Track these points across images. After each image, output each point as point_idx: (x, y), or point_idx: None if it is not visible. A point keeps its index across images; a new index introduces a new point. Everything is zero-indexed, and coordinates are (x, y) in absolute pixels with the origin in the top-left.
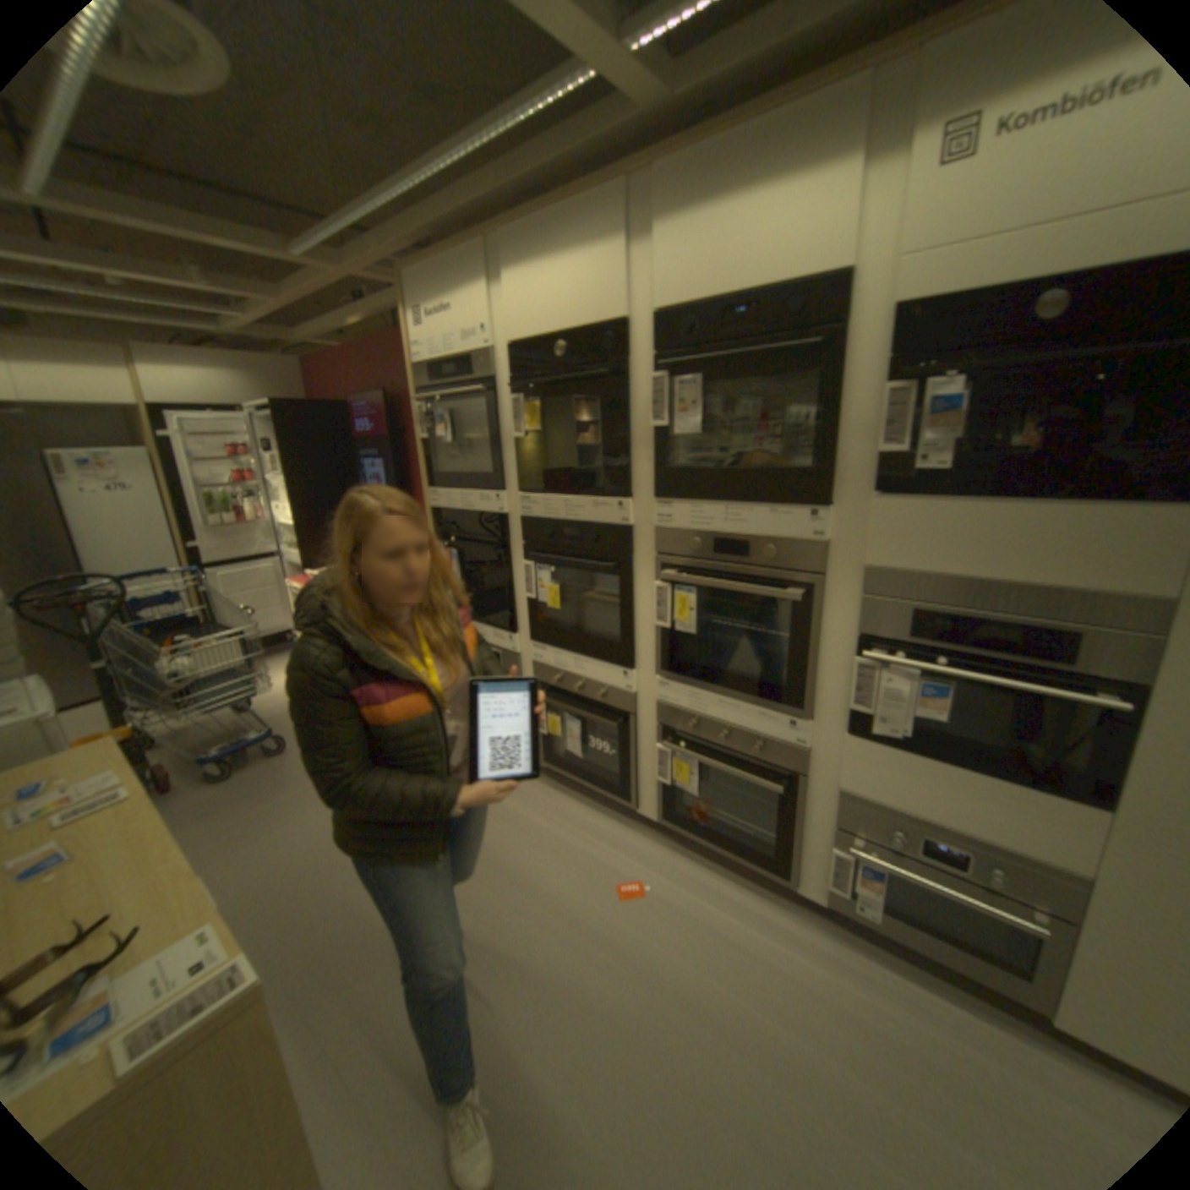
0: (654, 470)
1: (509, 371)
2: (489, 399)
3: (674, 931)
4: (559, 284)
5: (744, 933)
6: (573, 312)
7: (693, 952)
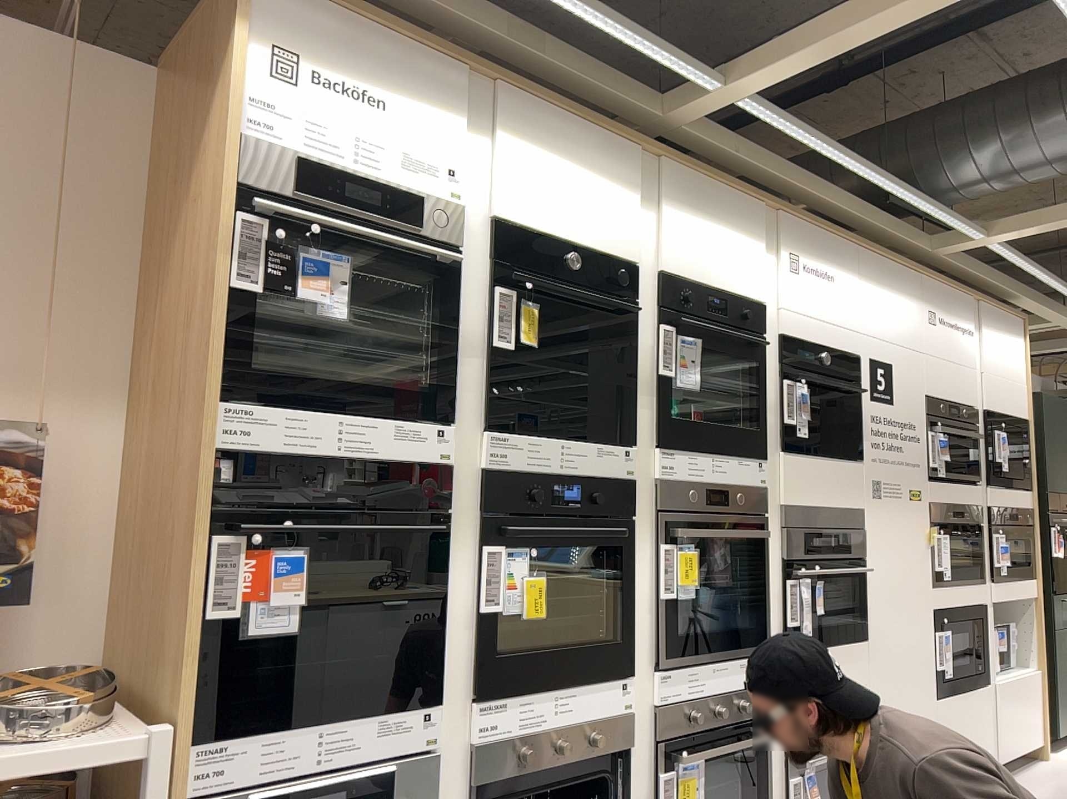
0: (653, 414)
1: (491, 253)
2: (455, 276)
3: None
4: (578, 198)
5: None
6: (591, 233)
7: None
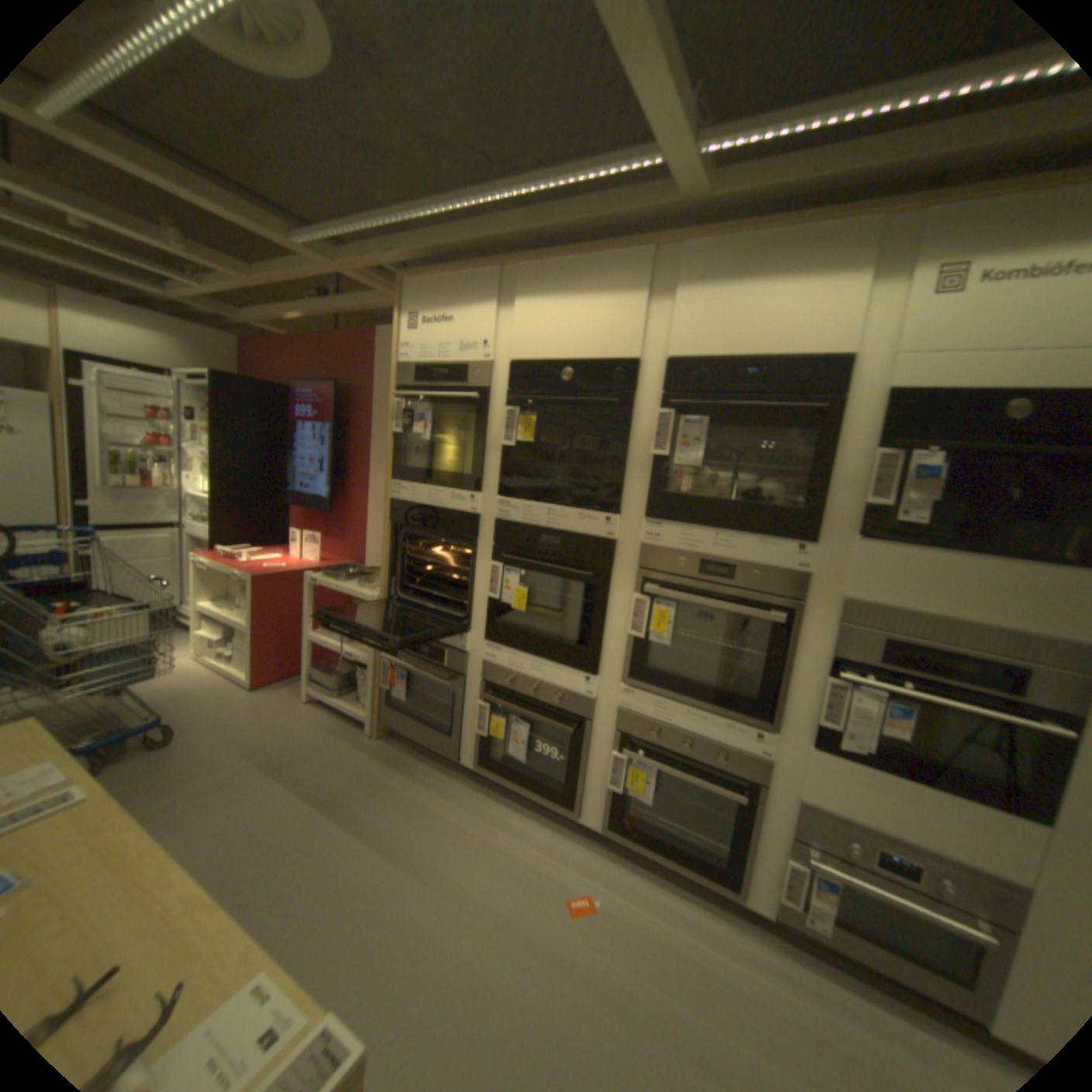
0: (648, 492)
1: (508, 384)
2: (481, 406)
3: (631, 949)
4: (578, 319)
5: (699, 950)
6: (588, 345)
7: (654, 973)
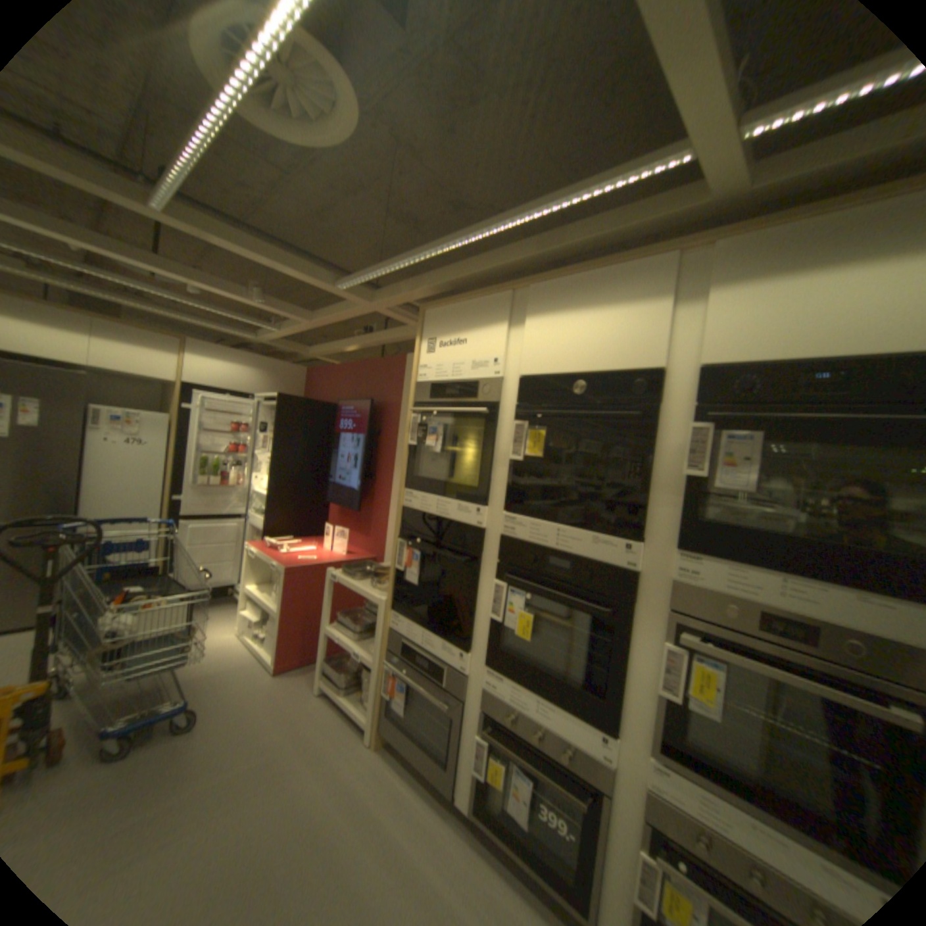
0: (682, 517)
1: (517, 398)
2: (490, 419)
3: None
4: (592, 330)
5: None
6: (603, 355)
7: None
